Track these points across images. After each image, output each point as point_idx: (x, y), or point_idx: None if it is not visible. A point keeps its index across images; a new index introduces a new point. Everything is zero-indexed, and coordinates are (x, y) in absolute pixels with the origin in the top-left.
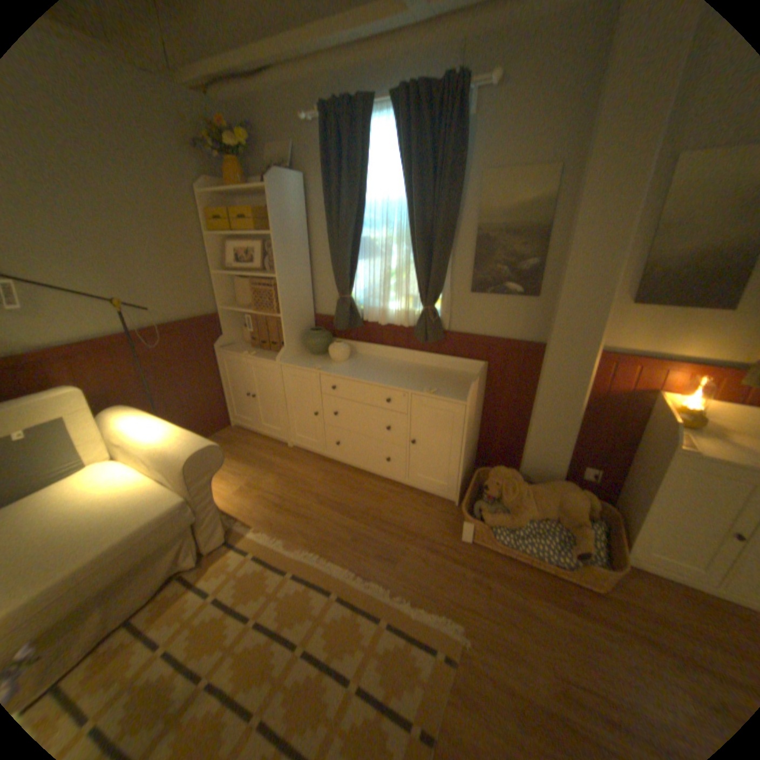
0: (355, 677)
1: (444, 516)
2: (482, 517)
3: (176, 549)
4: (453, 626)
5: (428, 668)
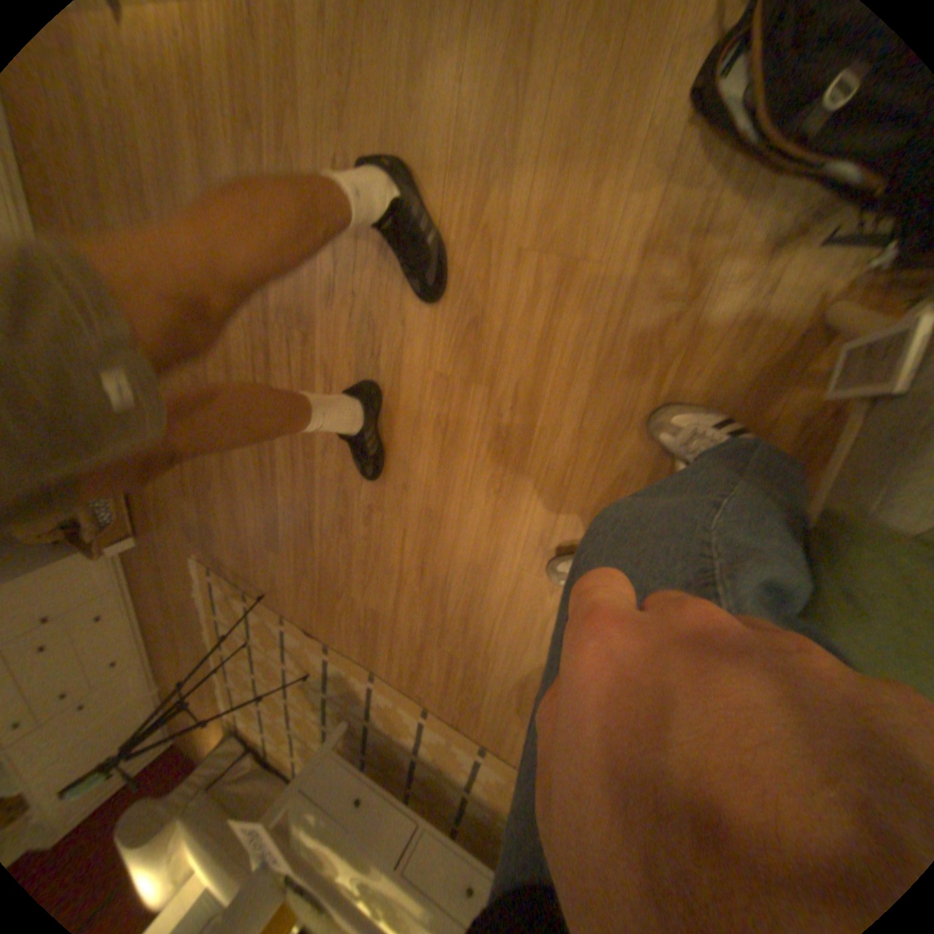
0: (238, 639)
1: (123, 550)
2: (83, 540)
3: (226, 785)
4: (184, 564)
5: (211, 588)
